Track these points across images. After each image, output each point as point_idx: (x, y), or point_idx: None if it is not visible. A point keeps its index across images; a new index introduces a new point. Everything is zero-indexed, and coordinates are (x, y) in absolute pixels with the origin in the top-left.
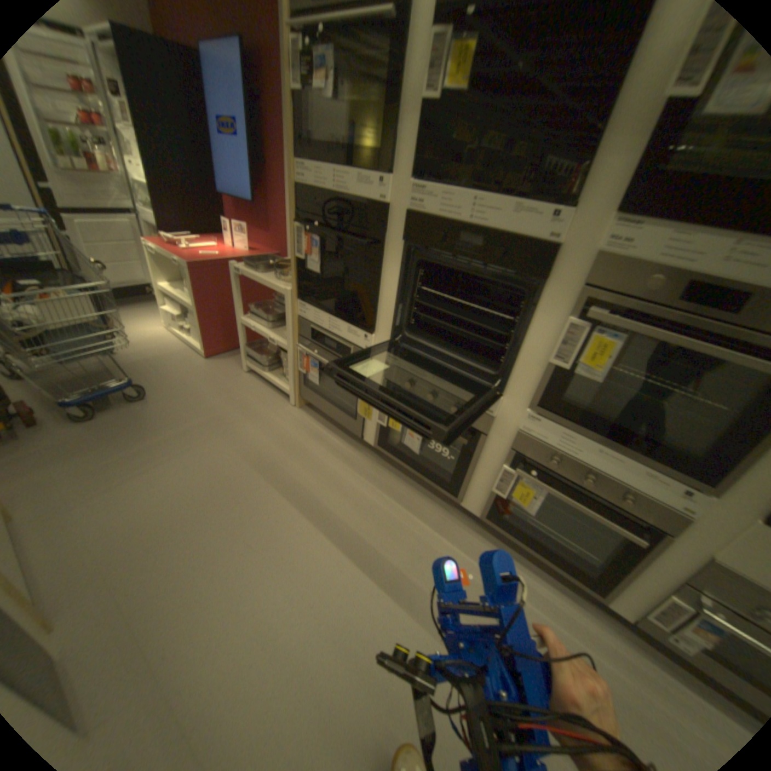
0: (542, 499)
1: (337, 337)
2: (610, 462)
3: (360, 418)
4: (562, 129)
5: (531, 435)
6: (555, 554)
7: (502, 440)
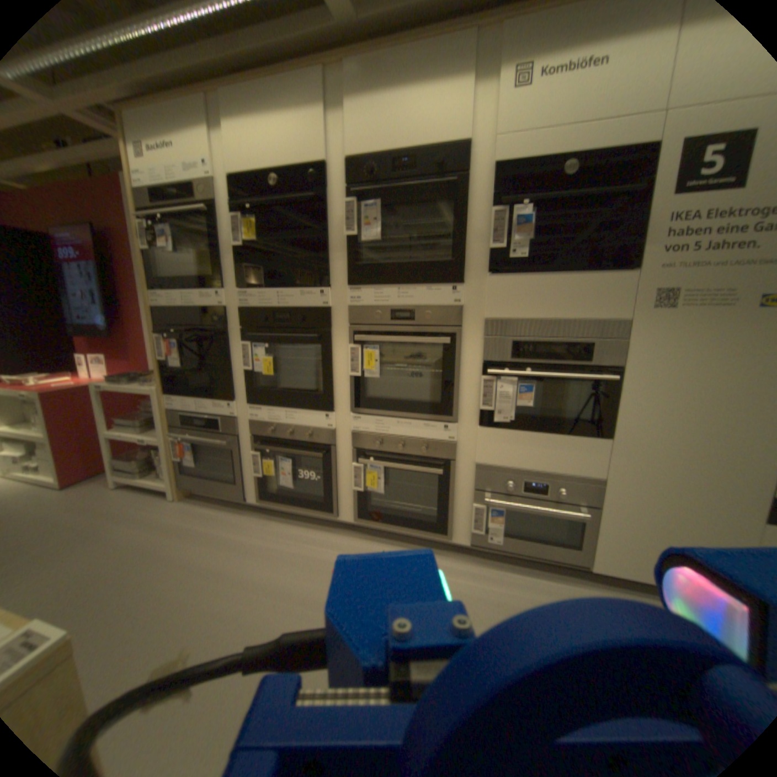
0: (381, 474)
1: (204, 413)
2: (404, 426)
3: (237, 479)
4: (313, 252)
5: (358, 430)
6: (408, 518)
7: (345, 443)
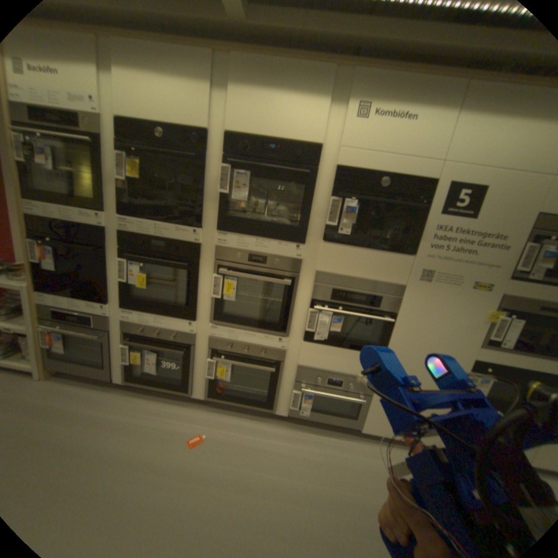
0: (230, 370)
1: (77, 312)
2: (250, 337)
3: (106, 366)
4: (189, 197)
5: (215, 337)
6: (246, 399)
7: (203, 345)
